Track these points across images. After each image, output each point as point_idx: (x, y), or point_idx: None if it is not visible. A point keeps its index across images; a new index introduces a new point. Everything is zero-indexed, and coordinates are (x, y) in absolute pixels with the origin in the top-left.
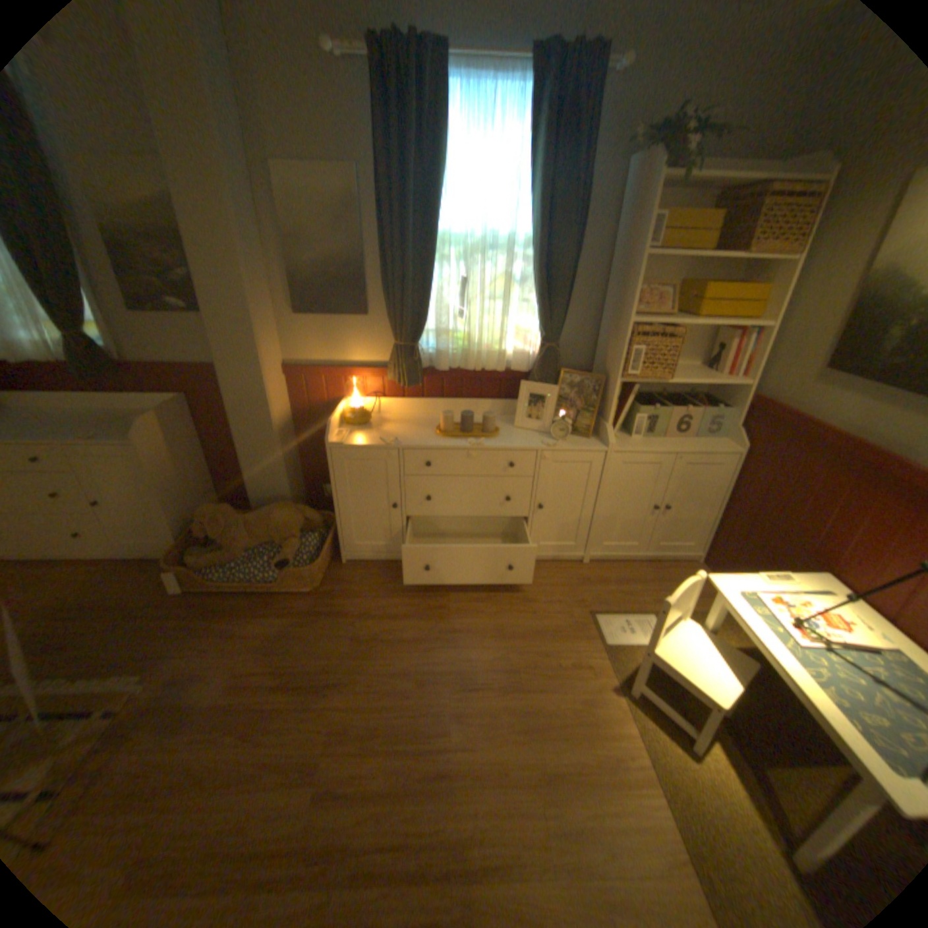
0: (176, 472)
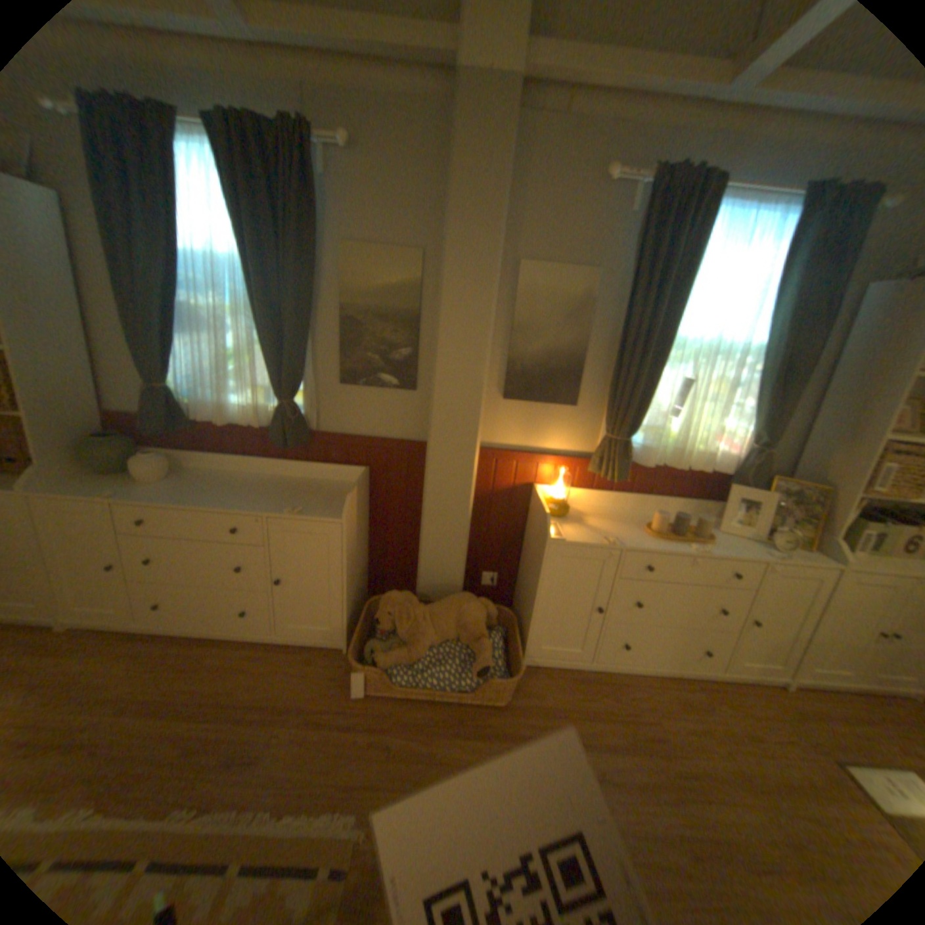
0: (356, 551)
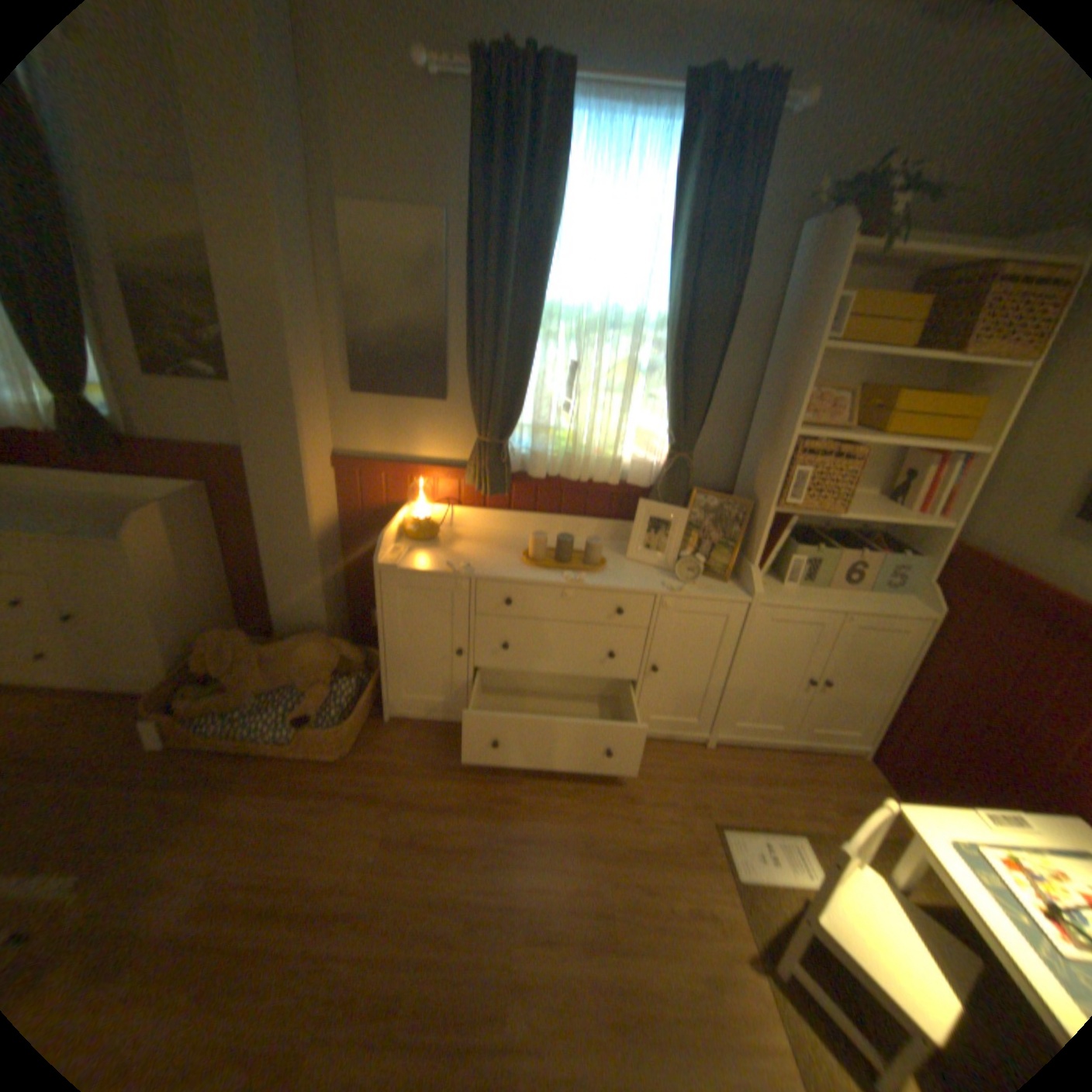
0: (181, 585)
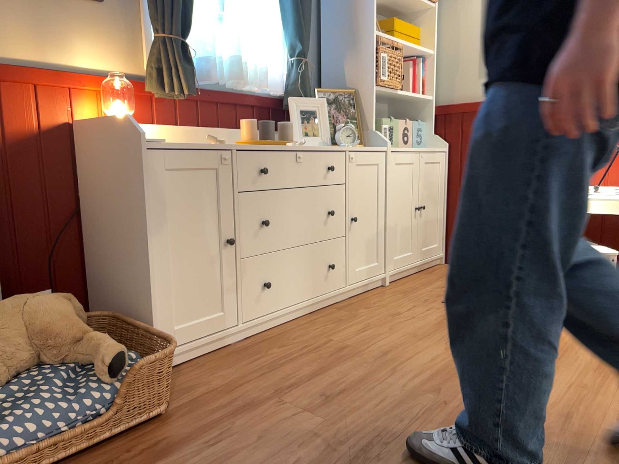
0: None
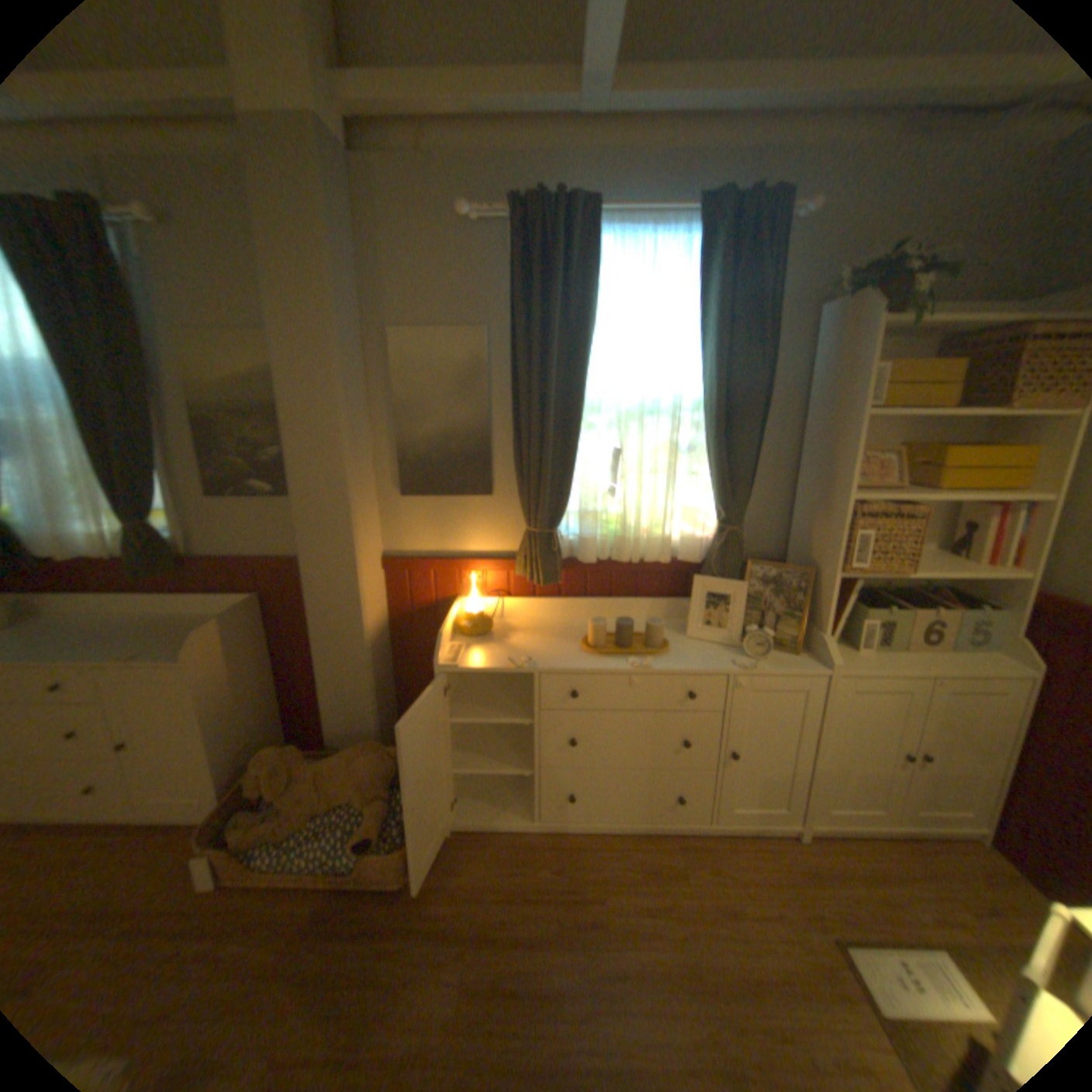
0: (234, 700)
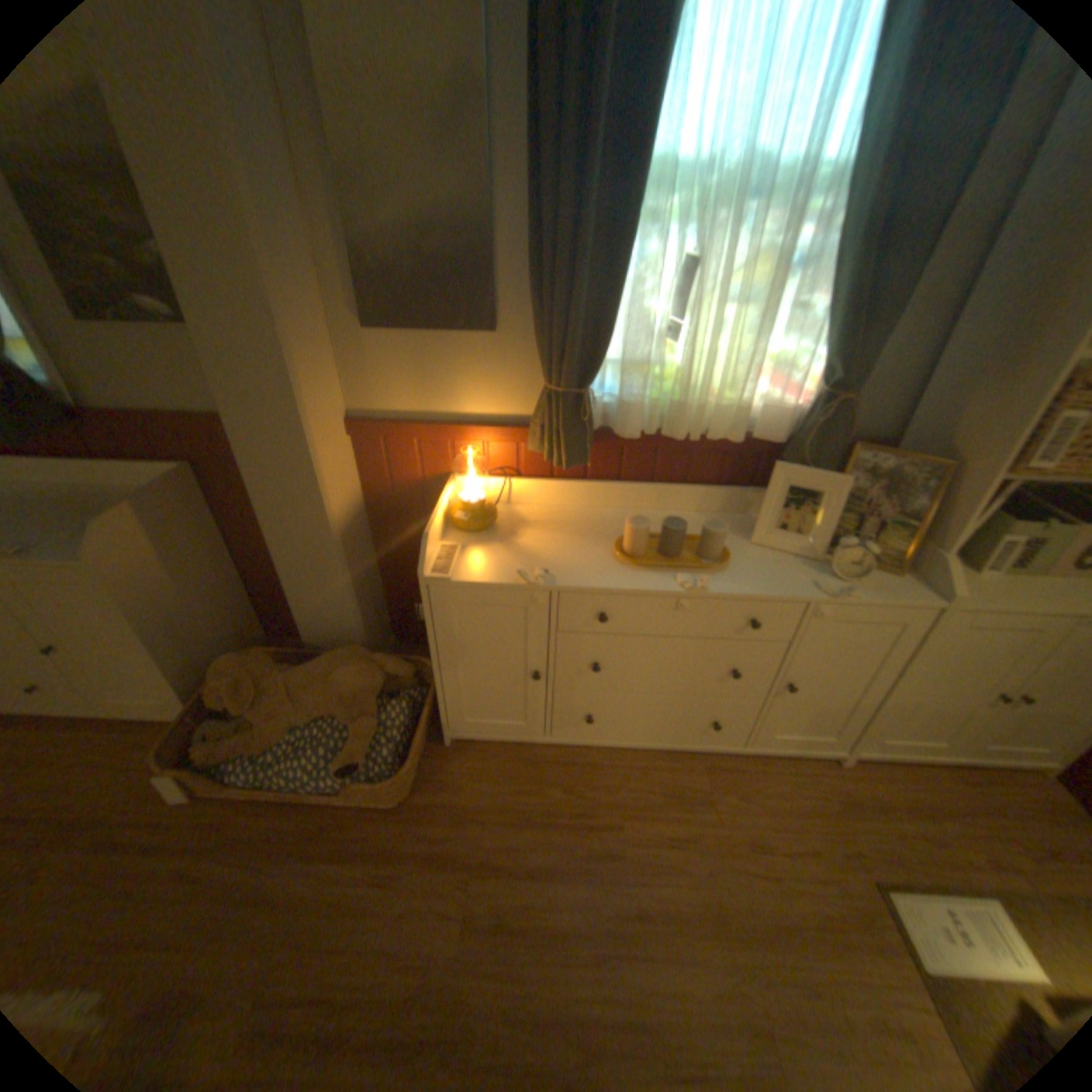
0: (182, 593)
